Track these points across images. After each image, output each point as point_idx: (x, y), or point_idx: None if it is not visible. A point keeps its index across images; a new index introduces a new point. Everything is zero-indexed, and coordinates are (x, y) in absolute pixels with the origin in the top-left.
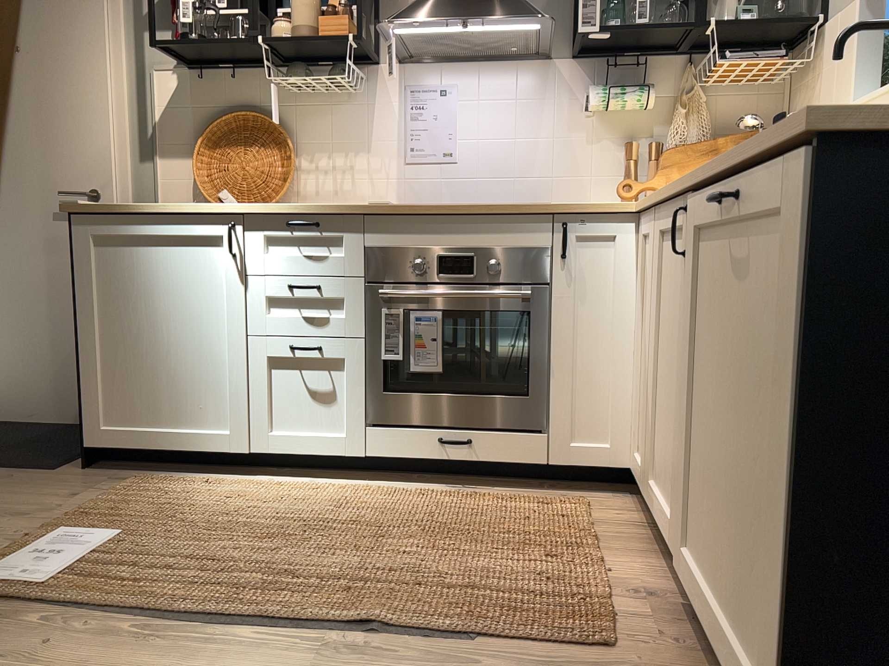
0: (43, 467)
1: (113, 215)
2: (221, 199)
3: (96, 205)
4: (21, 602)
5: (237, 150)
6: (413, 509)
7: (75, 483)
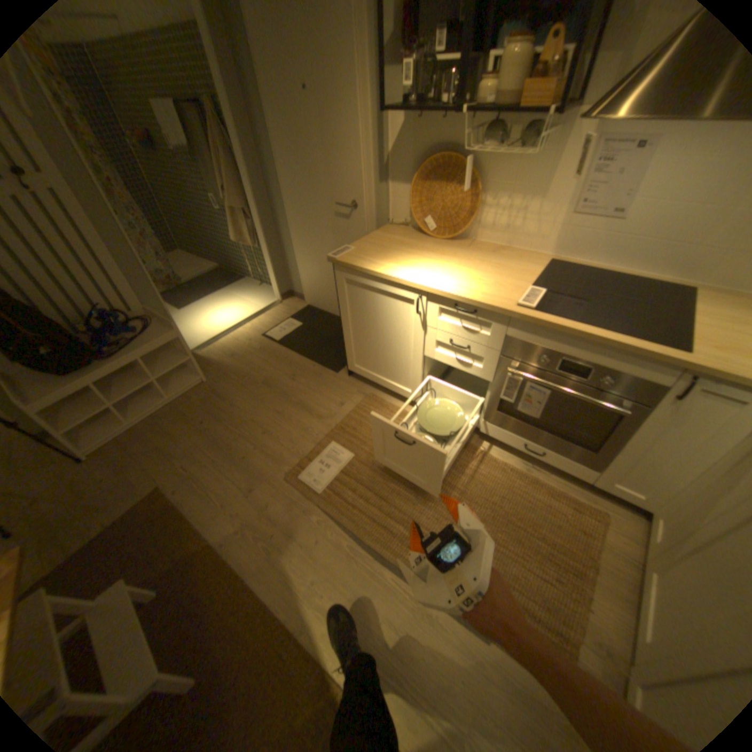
0: (333, 368)
1: (354, 270)
2: (426, 222)
3: (346, 257)
4: (312, 499)
5: (441, 184)
6: (494, 482)
7: (344, 389)
